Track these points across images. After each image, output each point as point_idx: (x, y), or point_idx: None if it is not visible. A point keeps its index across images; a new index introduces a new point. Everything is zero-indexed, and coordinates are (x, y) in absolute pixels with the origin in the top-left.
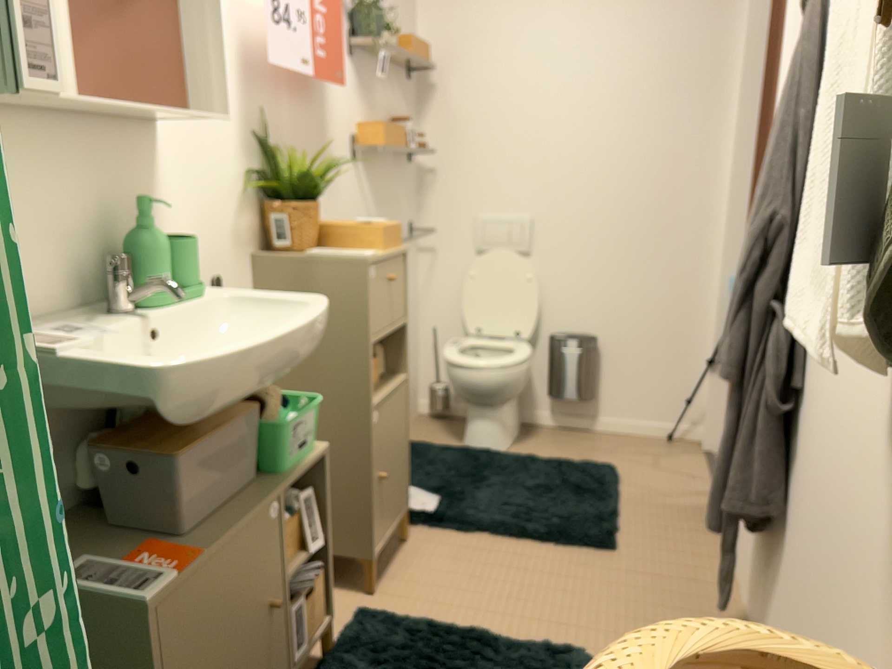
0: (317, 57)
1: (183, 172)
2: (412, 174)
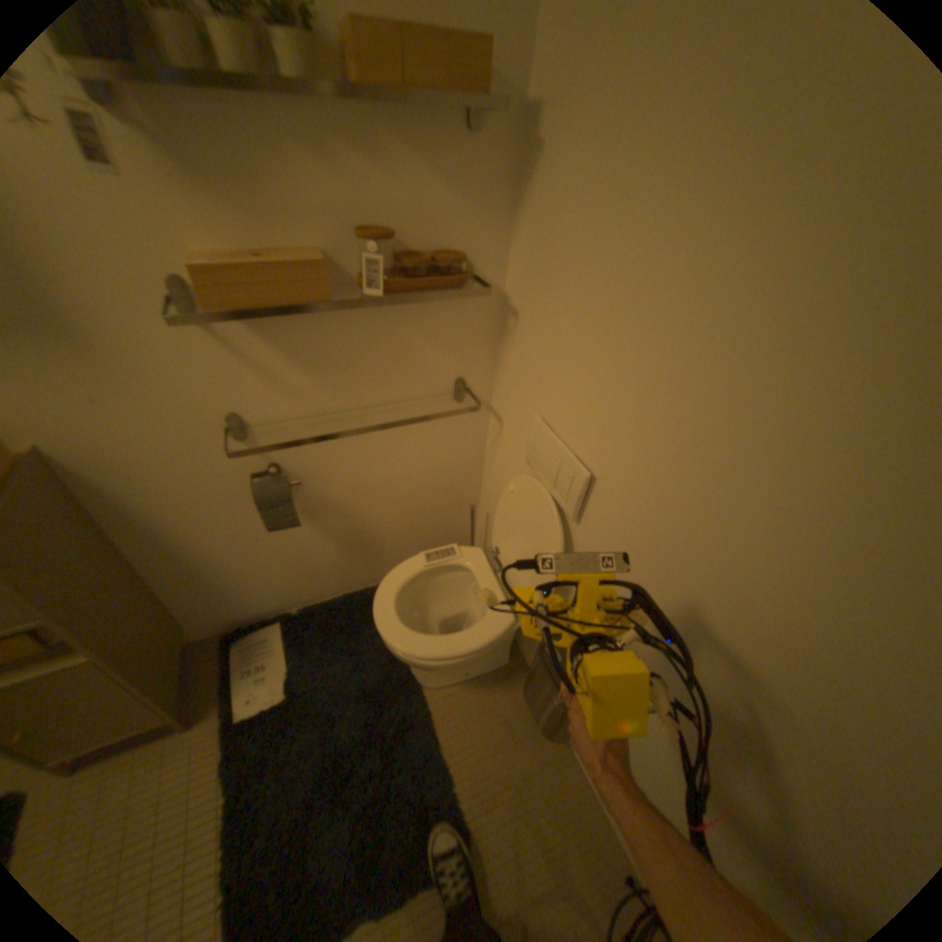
0: None
1: None
2: (476, 310)
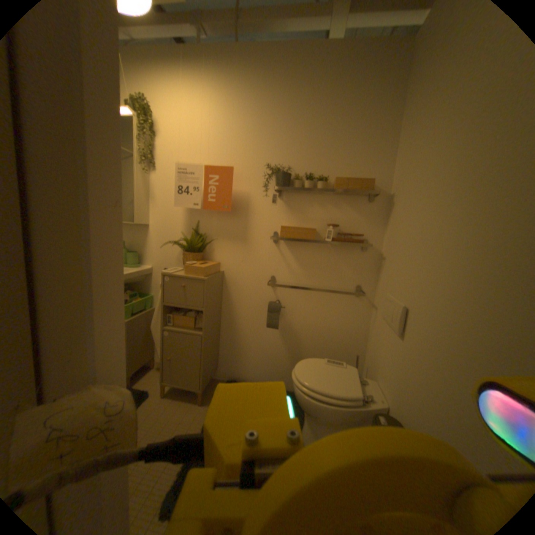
0: (208, 200)
1: (156, 237)
2: (369, 256)
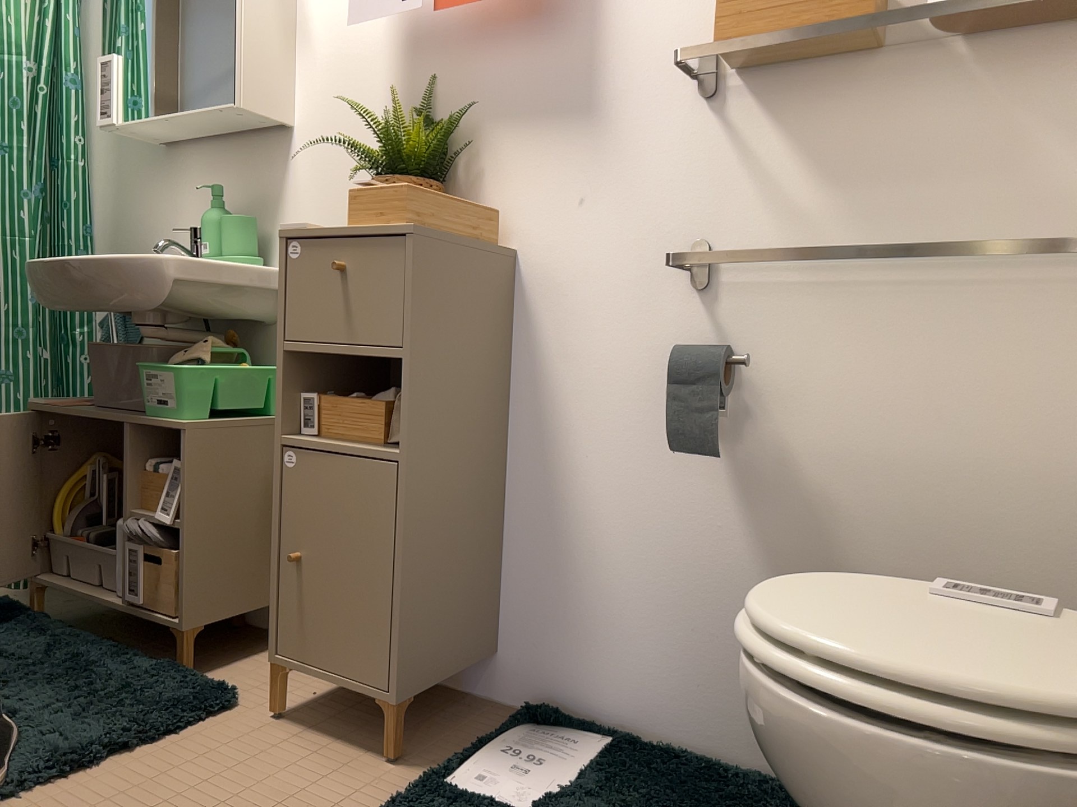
0: None
1: (316, 169)
2: None
